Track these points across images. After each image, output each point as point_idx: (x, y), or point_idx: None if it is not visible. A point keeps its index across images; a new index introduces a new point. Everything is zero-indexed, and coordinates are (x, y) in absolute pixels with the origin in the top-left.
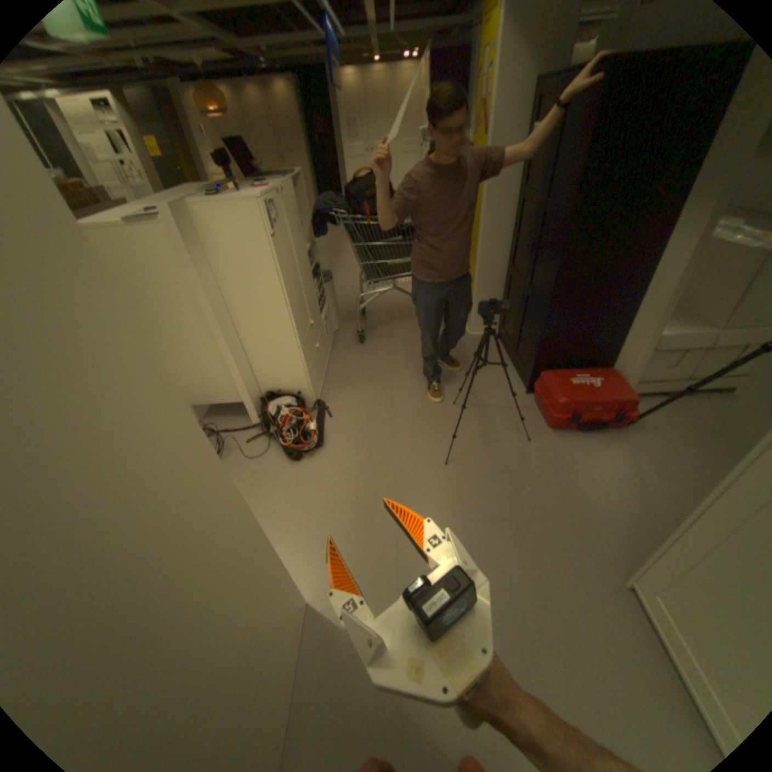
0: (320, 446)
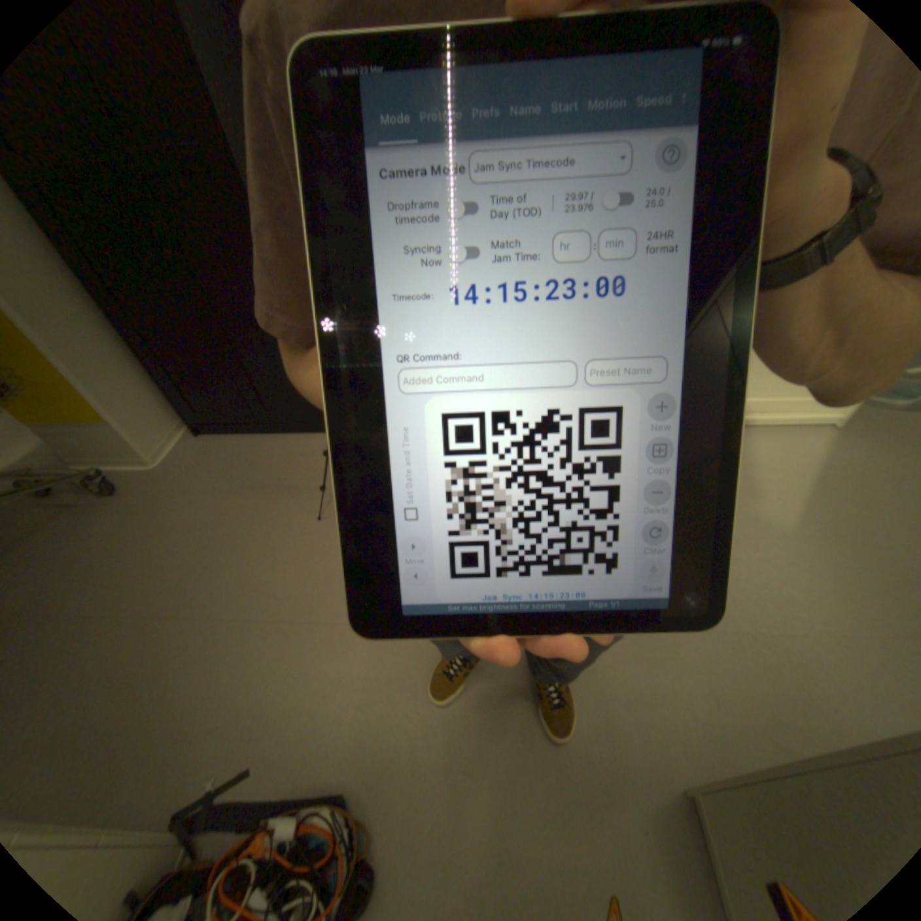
0: (338, 809)
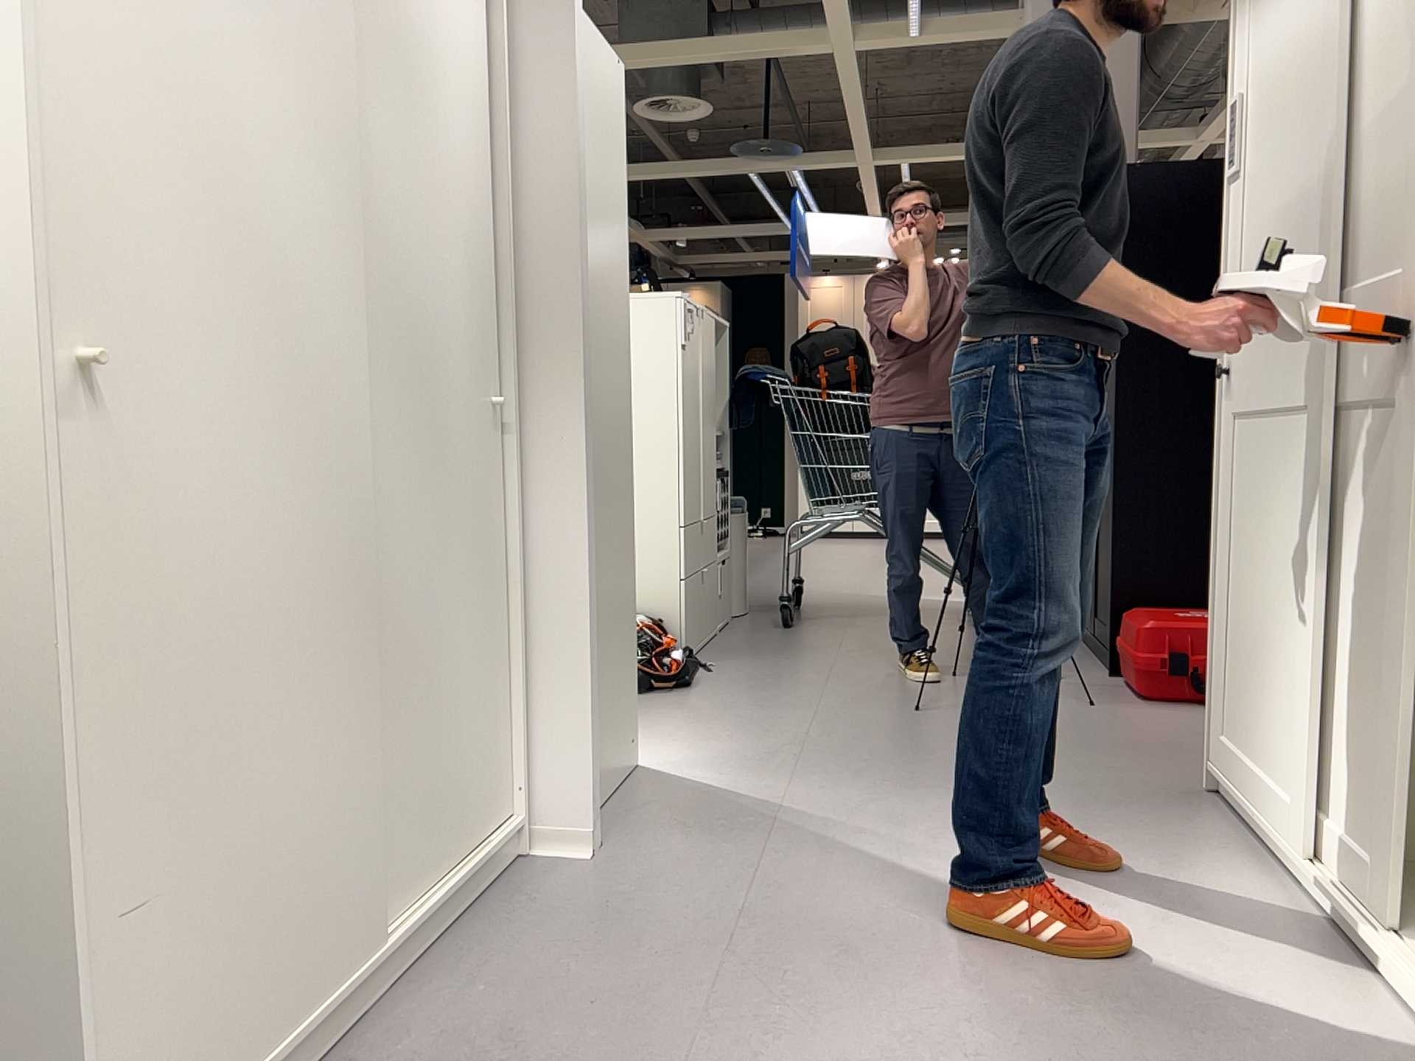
0: (683, 687)
